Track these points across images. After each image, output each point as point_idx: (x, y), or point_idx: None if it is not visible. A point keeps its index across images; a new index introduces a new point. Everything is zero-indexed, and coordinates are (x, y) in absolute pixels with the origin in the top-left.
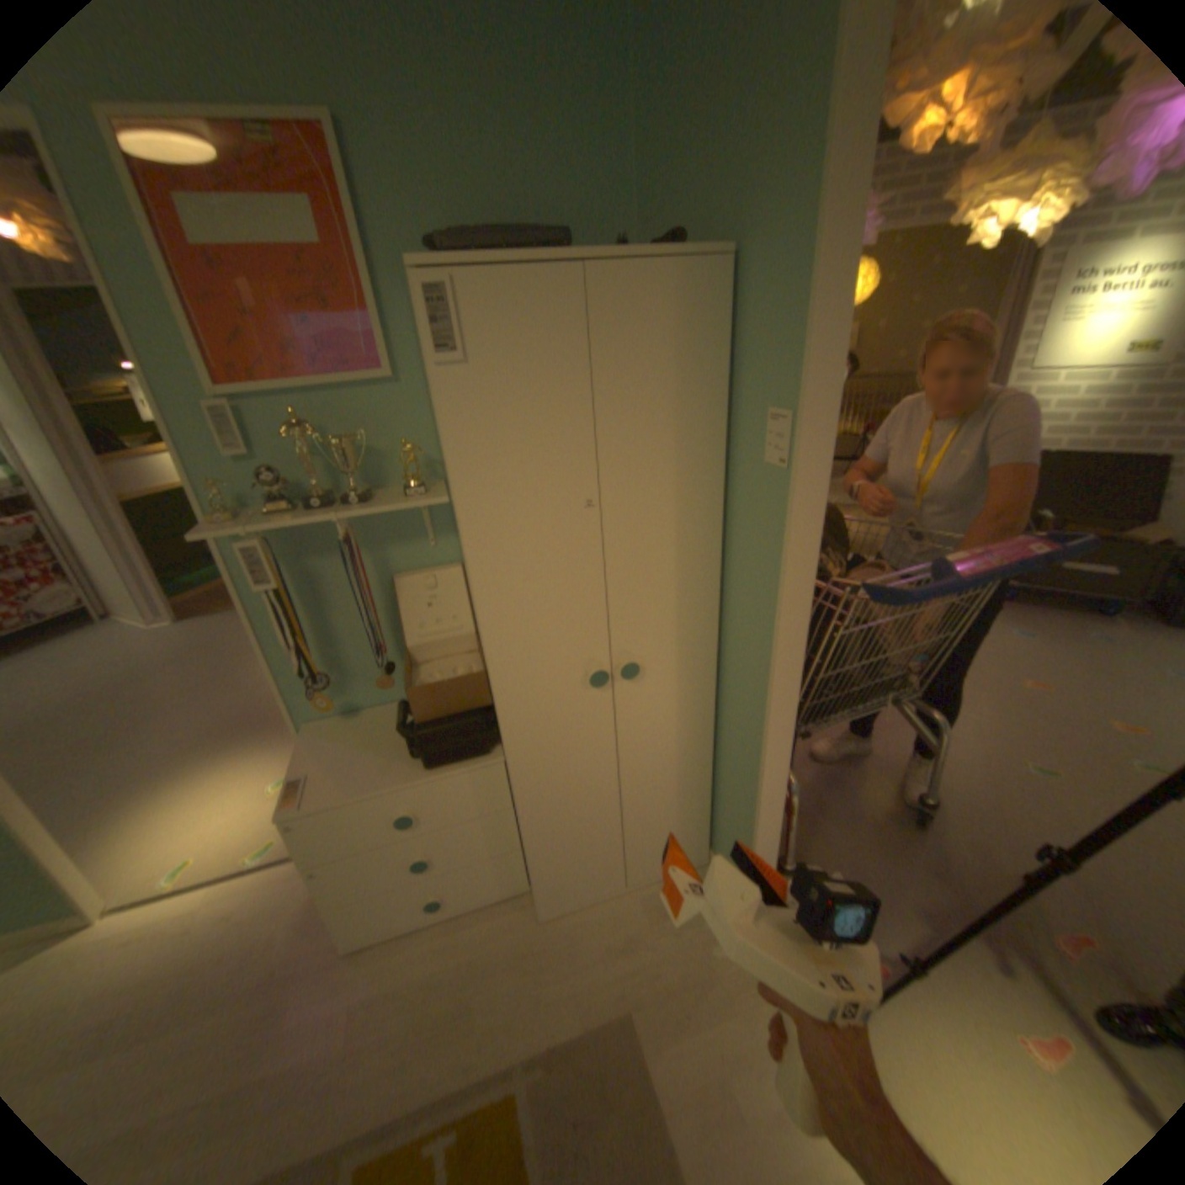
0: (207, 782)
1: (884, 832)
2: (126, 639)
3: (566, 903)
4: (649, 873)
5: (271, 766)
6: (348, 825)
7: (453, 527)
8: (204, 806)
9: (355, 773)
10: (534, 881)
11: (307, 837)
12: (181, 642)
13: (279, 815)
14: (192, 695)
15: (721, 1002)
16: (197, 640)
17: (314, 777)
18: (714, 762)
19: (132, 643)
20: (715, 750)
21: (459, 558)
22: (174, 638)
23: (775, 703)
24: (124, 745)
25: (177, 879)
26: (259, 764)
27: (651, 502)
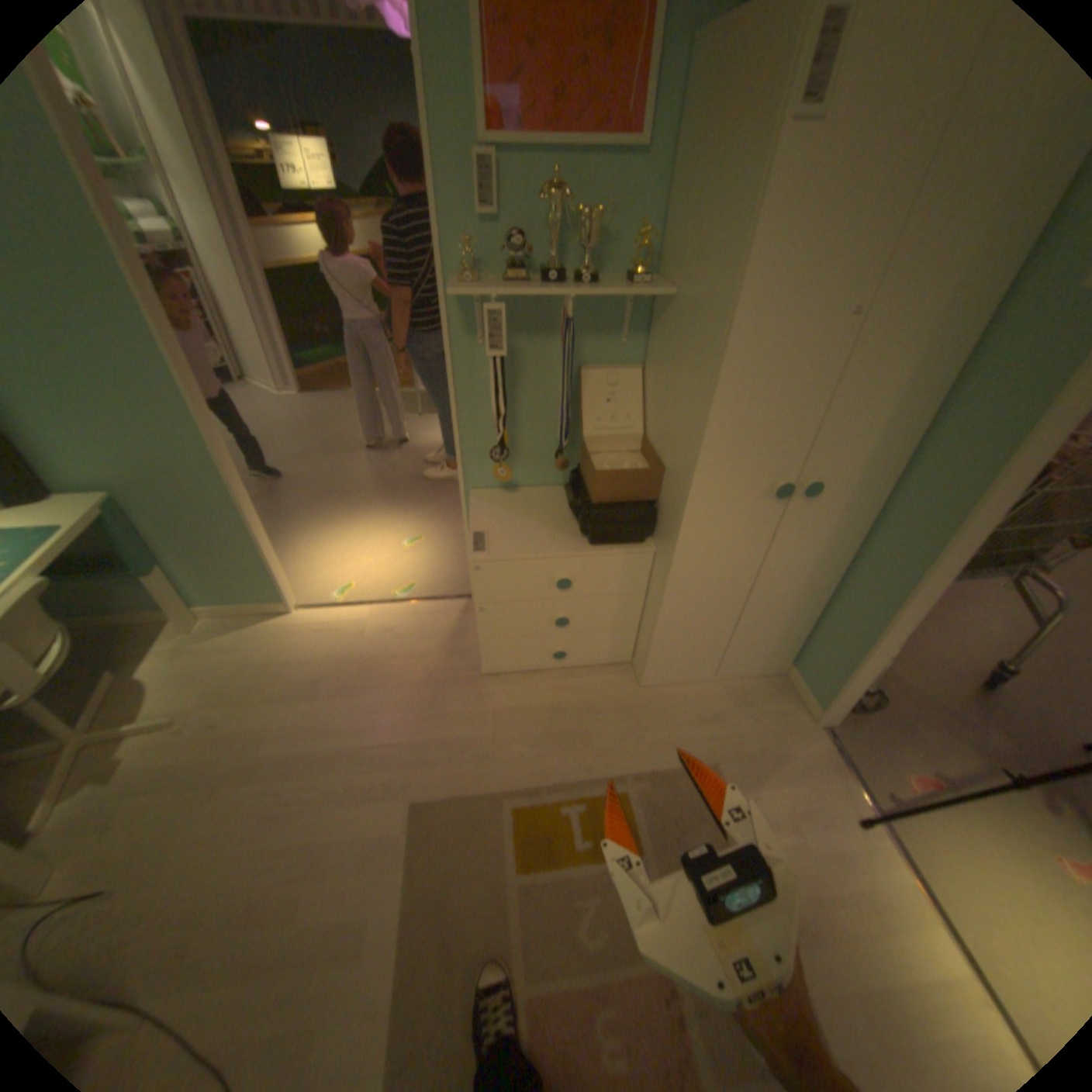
0: (354, 529)
1: (951, 684)
2: (263, 401)
3: (666, 676)
4: (738, 670)
5: (403, 526)
6: (520, 576)
7: (646, 326)
8: (355, 546)
9: (527, 536)
10: (651, 653)
11: (488, 578)
12: (309, 411)
13: (474, 556)
14: (327, 457)
15: (795, 774)
16: (322, 412)
17: (494, 533)
18: (834, 591)
19: (269, 405)
20: (840, 580)
21: (642, 359)
22: (302, 407)
23: (961, 542)
24: (282, 487)
25: (345, 595)
26: (393, 522)
27: (915, 319)
